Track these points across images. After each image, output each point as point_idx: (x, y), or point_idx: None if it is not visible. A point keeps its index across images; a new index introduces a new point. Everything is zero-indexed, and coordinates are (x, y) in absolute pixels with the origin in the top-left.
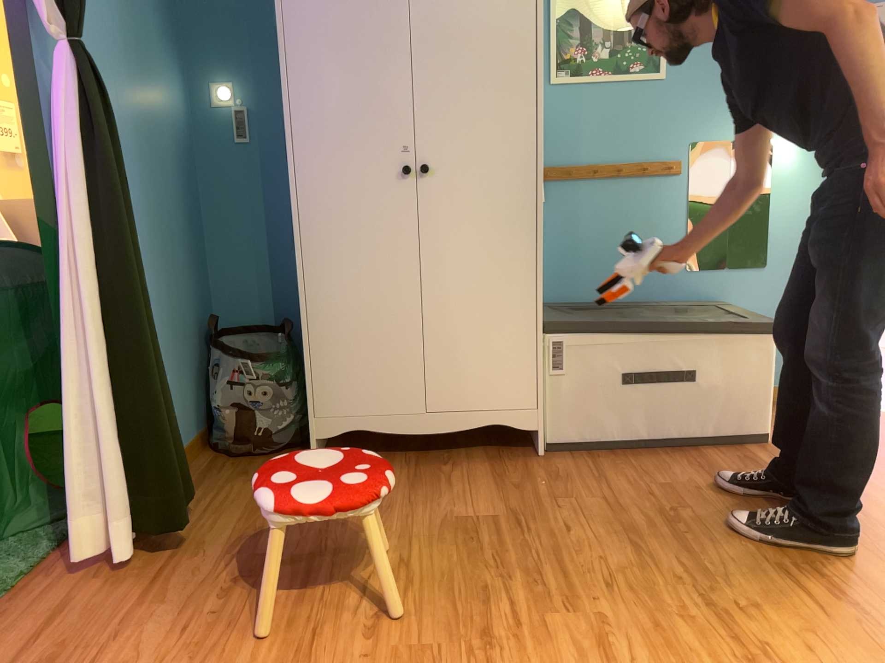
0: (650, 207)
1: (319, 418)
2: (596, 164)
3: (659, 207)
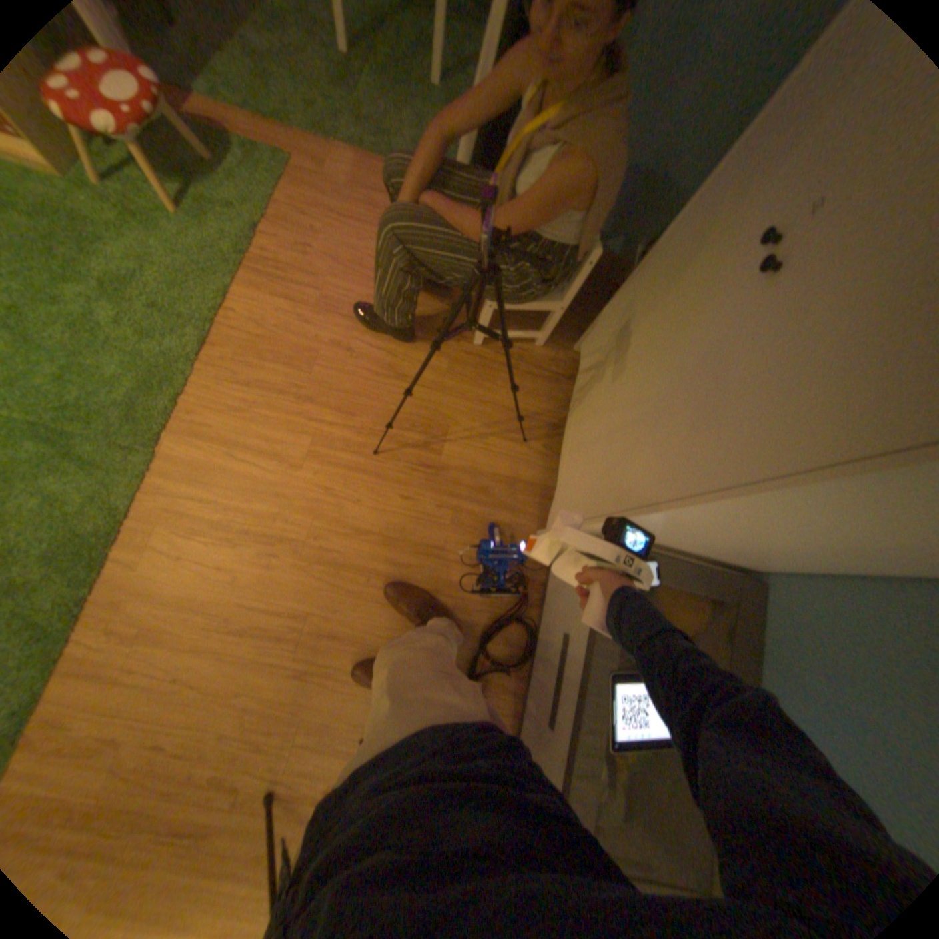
0: None
1: (588, 340)
2: None
3: None
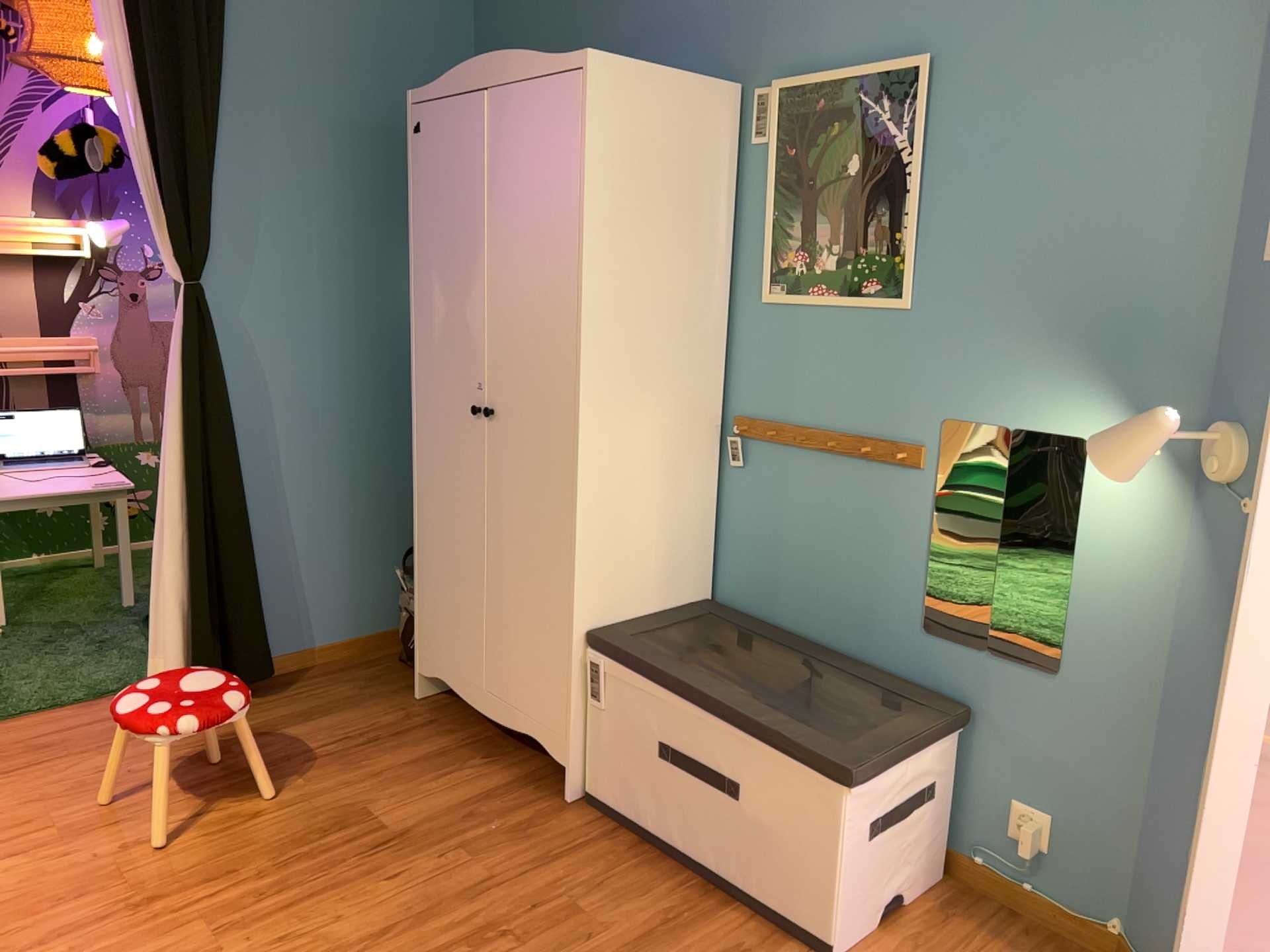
0: (877, 510)
1: (420, 655)
2: (811, 426)
3: (890, 513)
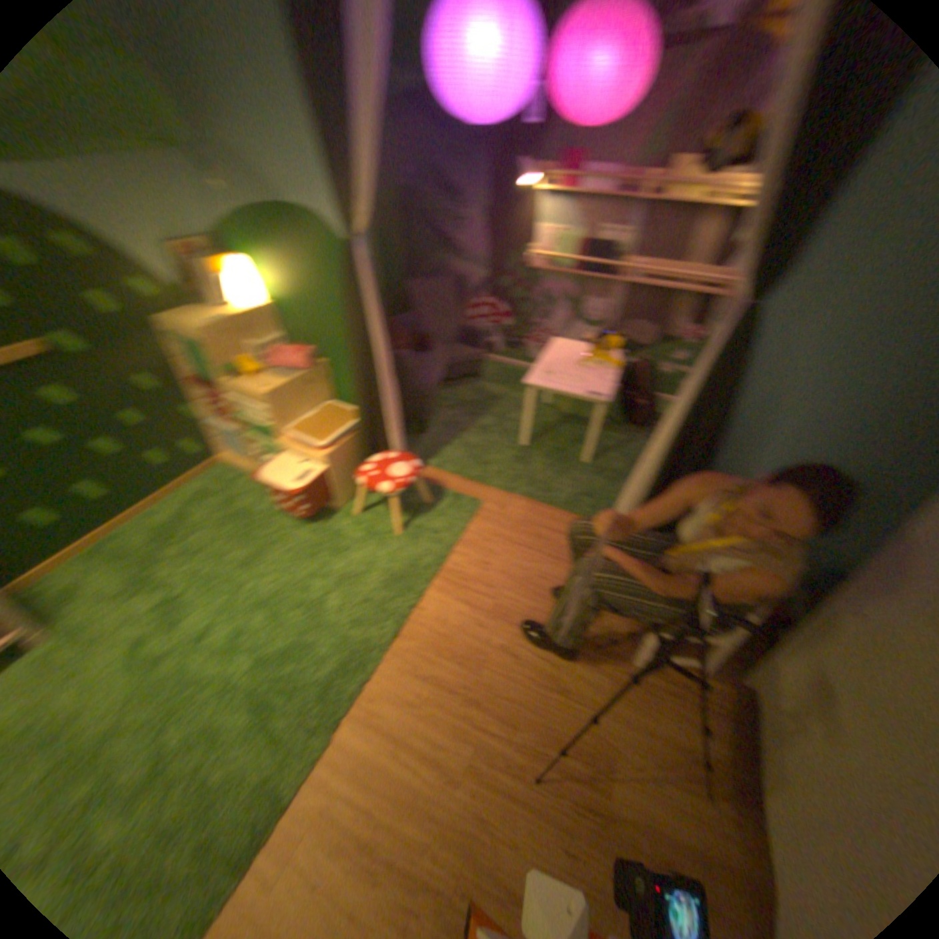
0: None
1: (764, 677)
2: None
3: None
